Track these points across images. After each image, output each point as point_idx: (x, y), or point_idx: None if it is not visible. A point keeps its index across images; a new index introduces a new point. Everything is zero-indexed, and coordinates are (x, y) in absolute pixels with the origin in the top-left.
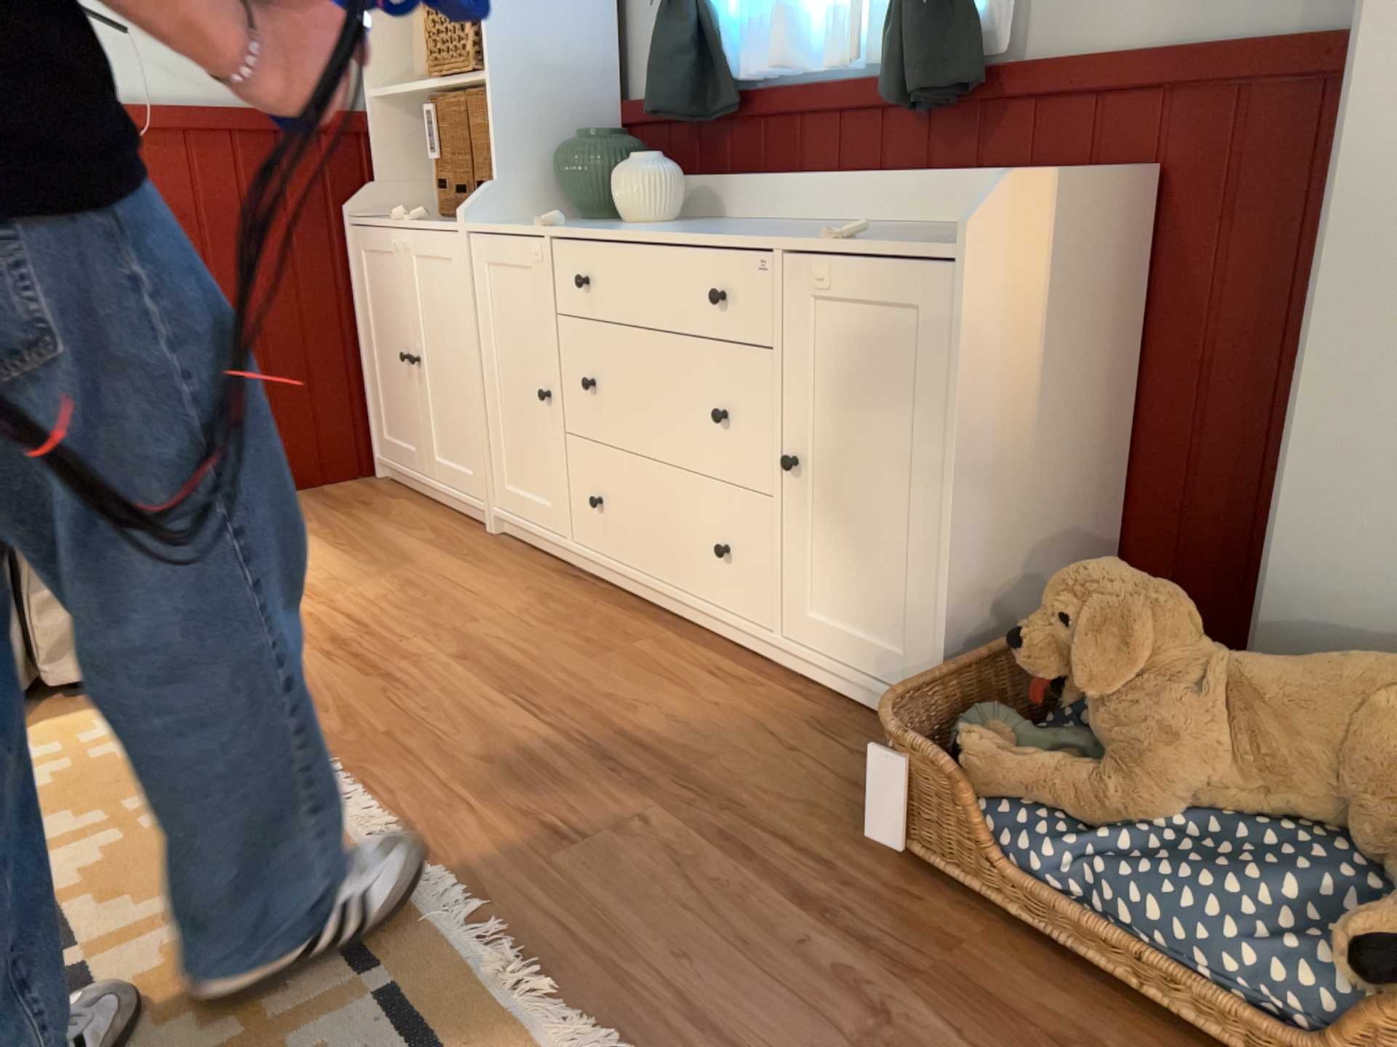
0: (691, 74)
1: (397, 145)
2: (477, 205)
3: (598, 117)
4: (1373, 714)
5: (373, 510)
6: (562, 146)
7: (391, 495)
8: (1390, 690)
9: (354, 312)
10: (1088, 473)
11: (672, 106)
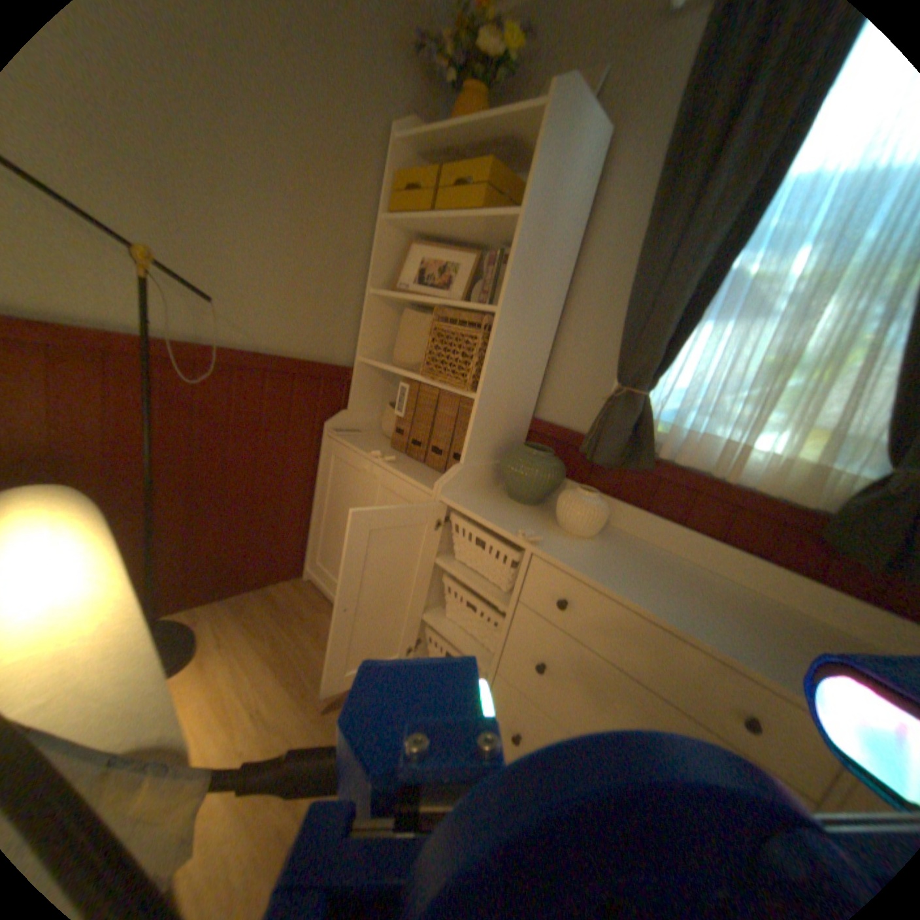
0: (632, 443)
1: (368, 388)
2: (452, 481)
3: (523, 423)
4: None
5: (308, 628)
6: (517, 452)
7: (316, 606)
8: None
9: (316, 483)
10: None
11: (617, 461)
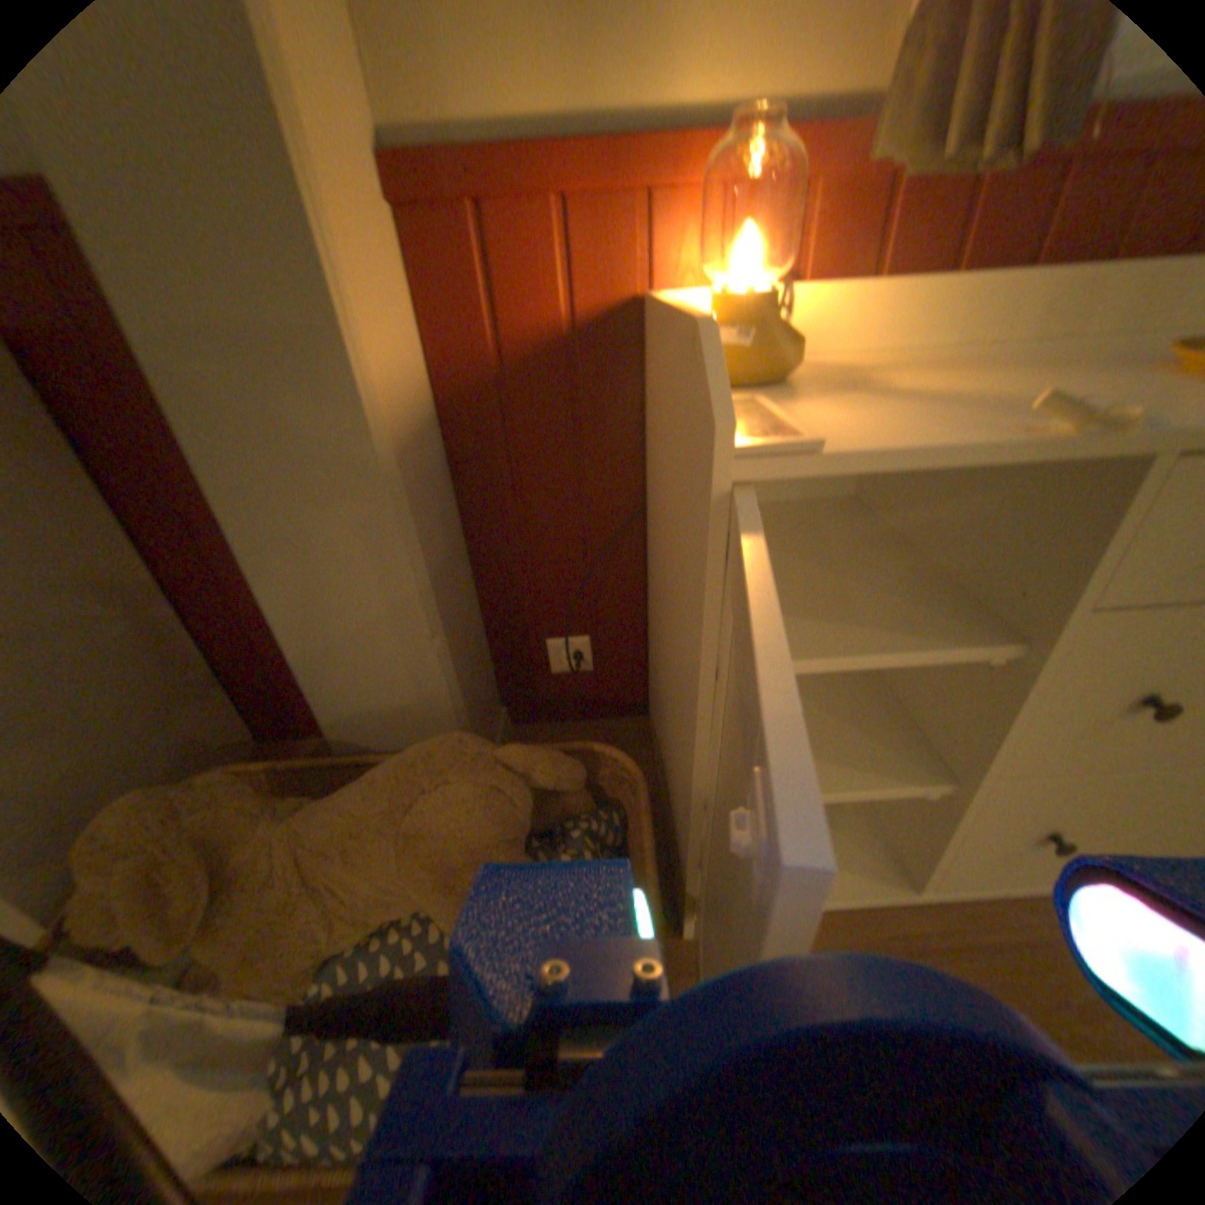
0: None
1: None
2: None
3: None
4: (418, 828)
5: None
6: None
7: None
8: (422, 802)
9: None
10: (140, 641)
11: None
